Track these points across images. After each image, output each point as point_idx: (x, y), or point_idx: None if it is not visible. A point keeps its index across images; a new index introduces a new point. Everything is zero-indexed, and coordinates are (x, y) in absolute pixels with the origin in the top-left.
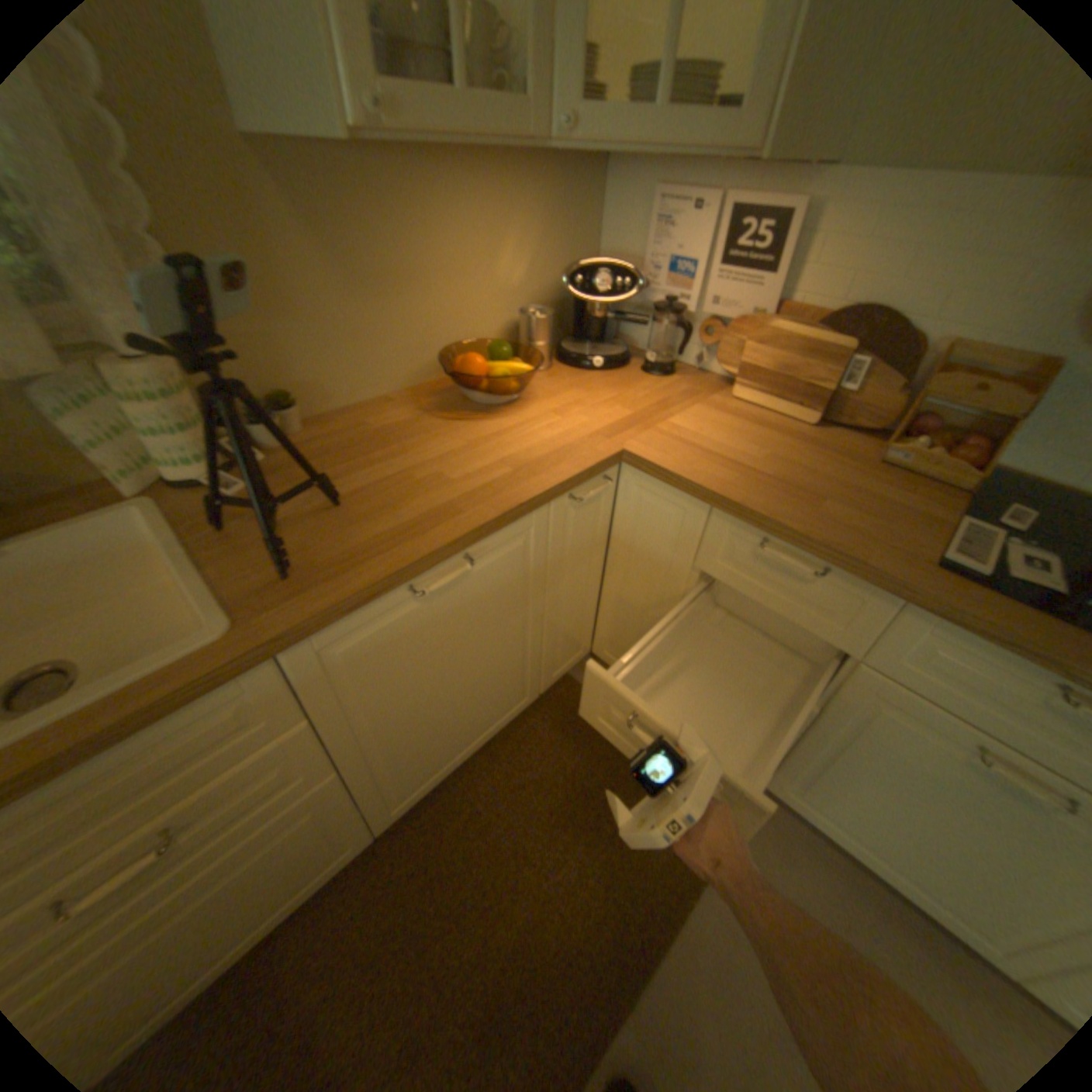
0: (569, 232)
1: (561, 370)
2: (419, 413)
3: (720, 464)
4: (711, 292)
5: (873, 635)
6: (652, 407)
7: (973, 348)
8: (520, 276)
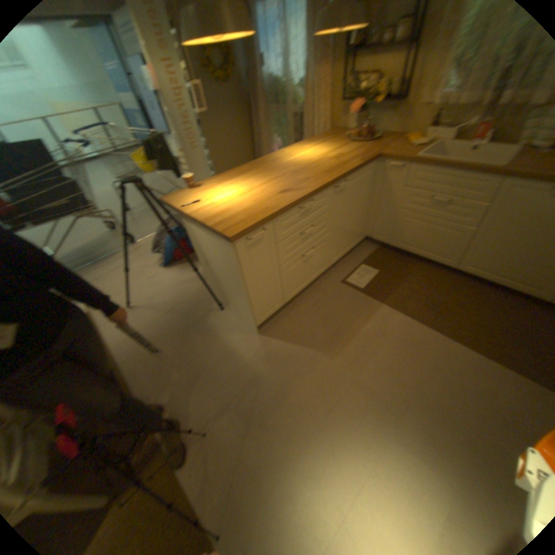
0: None
1: None
2: None
3: None
4: None
5: None
6: None
7: None
8: None
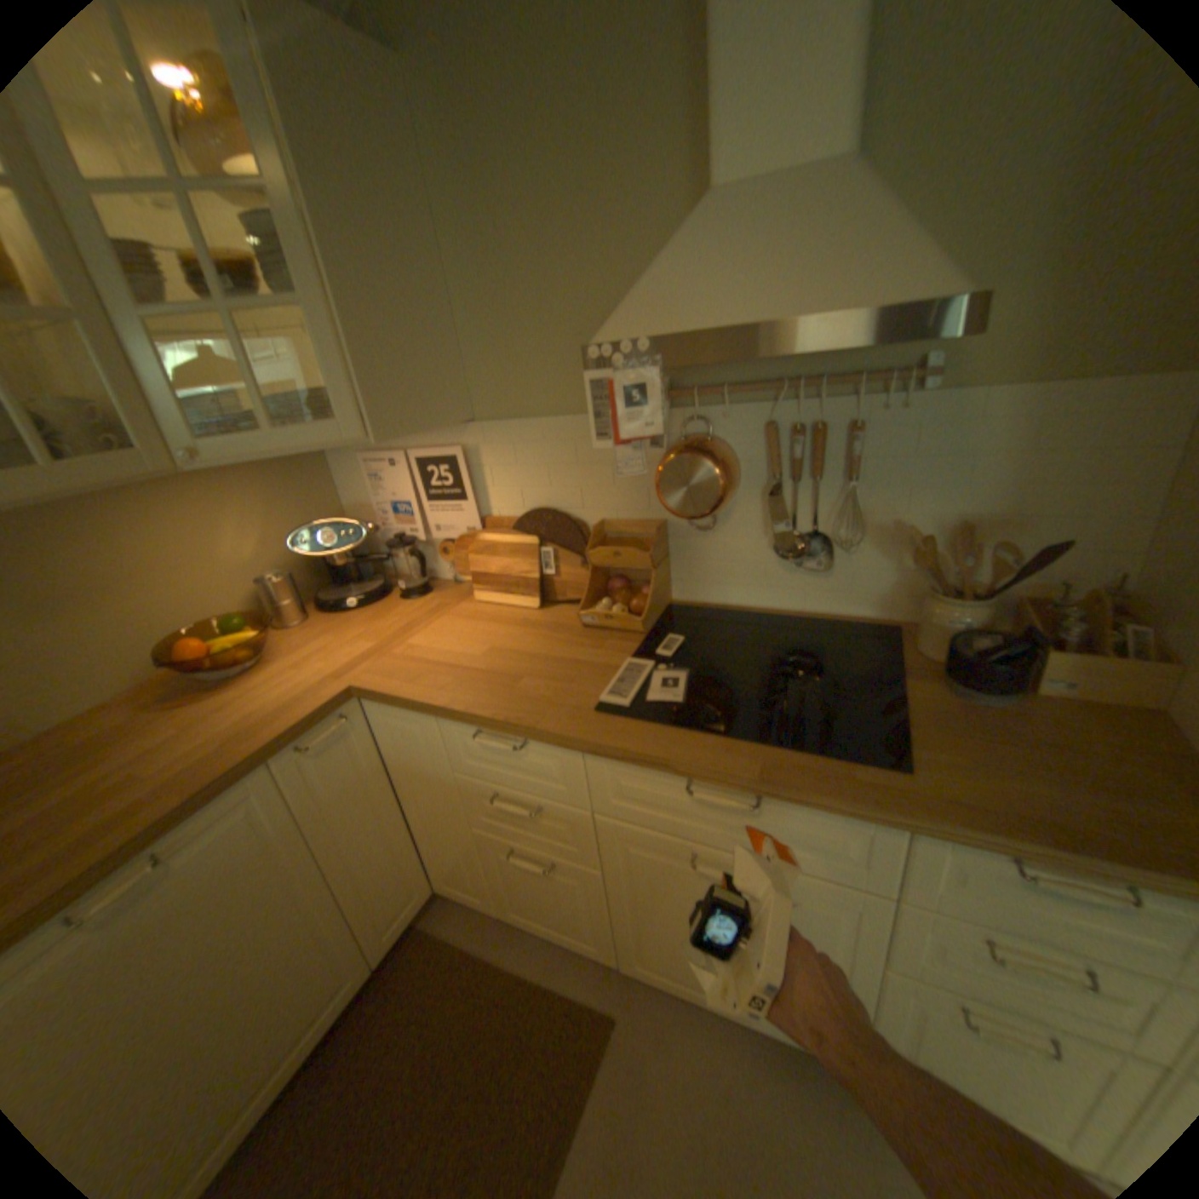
0: (299, 501)
1: (319, 618)
2: (137, 711)
3: (439, 672)
4: (431, 522)
5: (581, 785)
6: (396, 633)
7: (613, 525)
8: (253, 550)
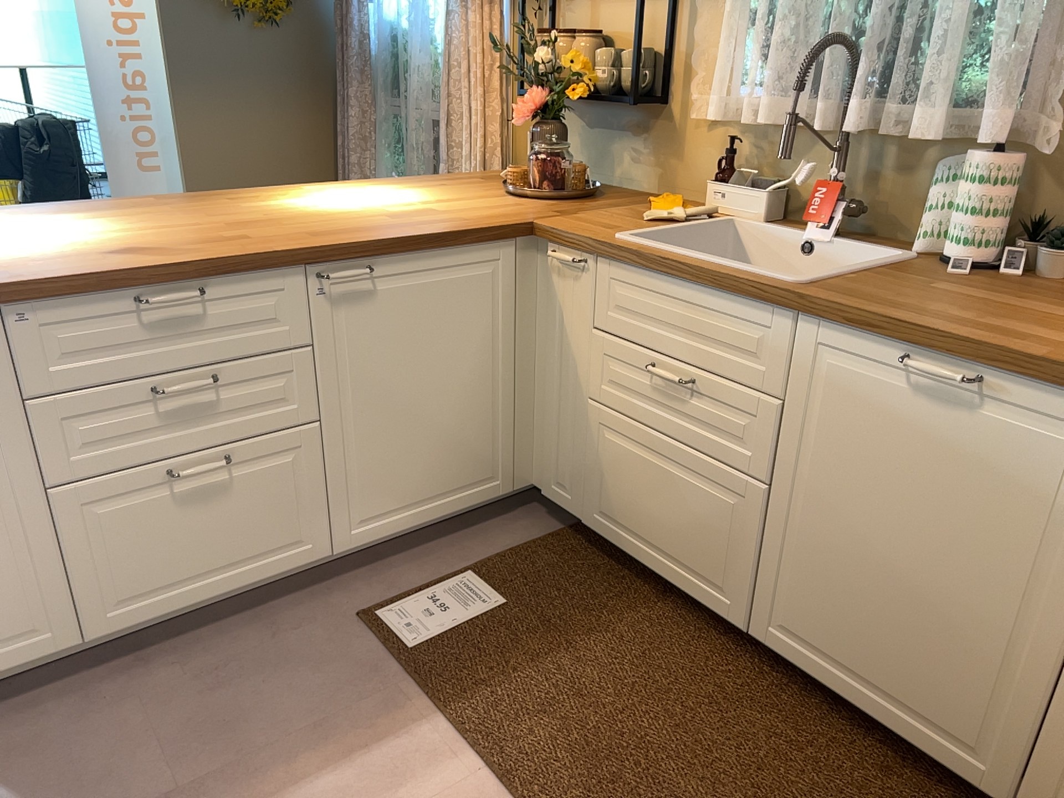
0: None
1: None
2: None
3: None
4: None
5: None
6: None
7: None
8: None
